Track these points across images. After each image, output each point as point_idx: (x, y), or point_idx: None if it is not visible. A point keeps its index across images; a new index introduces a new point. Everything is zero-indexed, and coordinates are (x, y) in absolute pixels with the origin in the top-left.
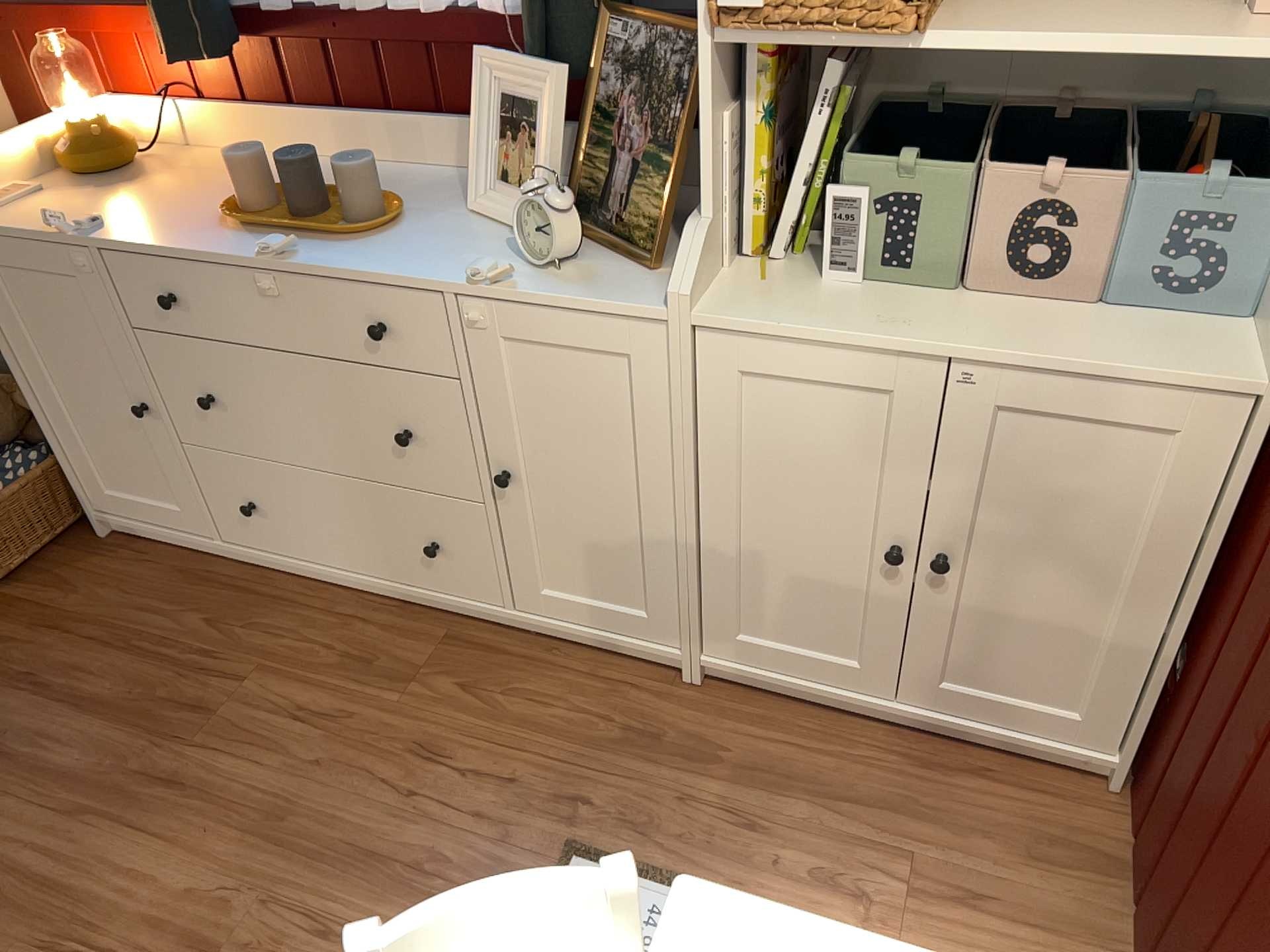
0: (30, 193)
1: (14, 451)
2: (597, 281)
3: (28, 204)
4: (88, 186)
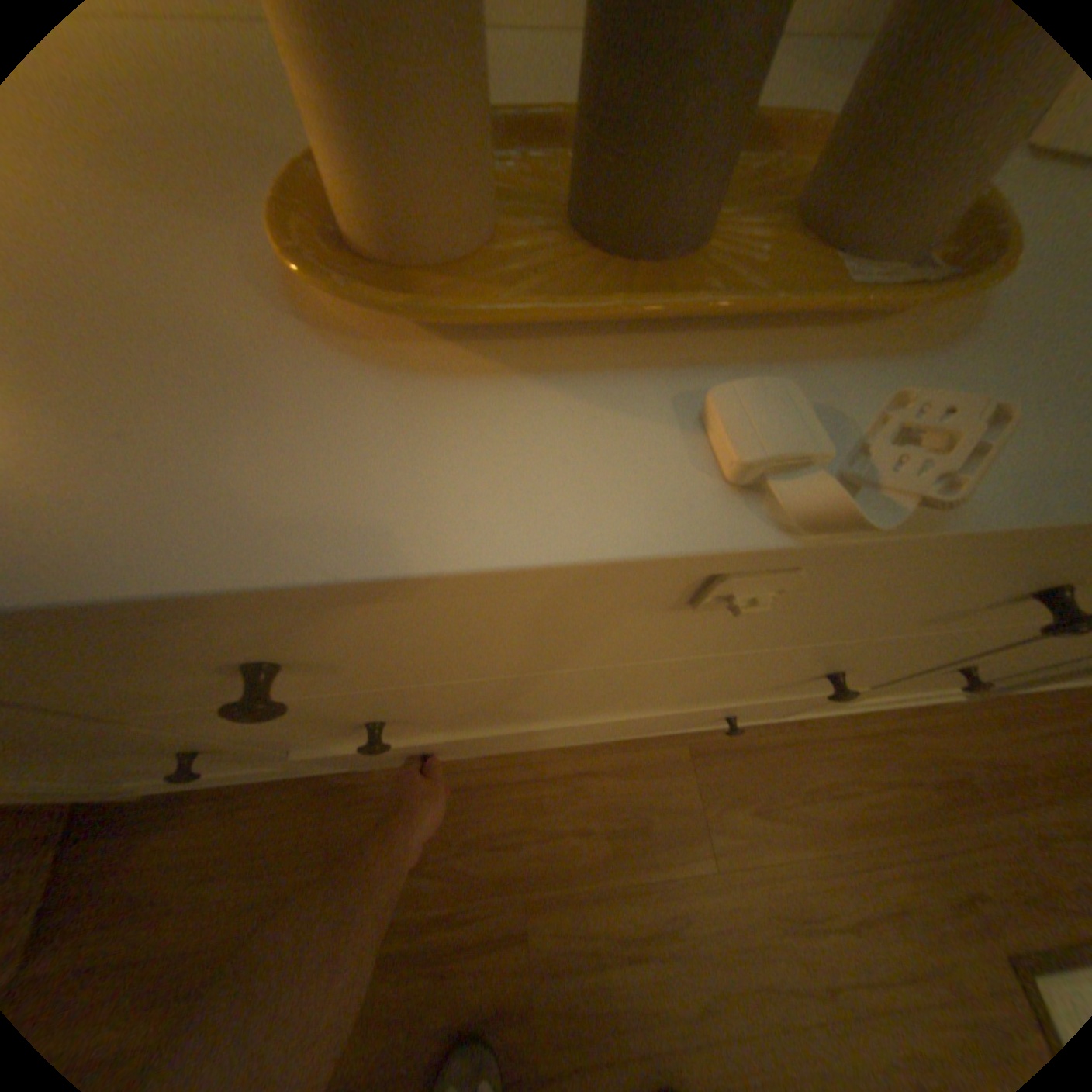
0: None
1: None
2: None
3: None
4: None
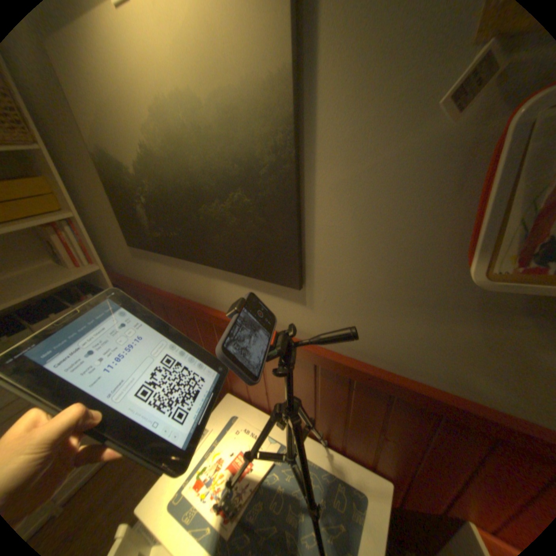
0: None
1: None
2: None
3: None
4: None
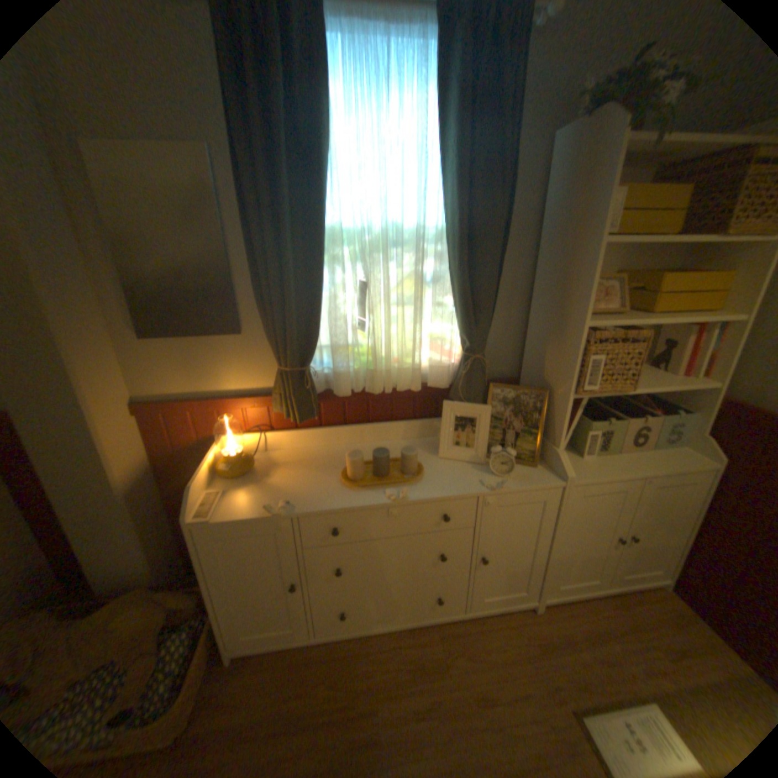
0: (218, 496)
1: (169, 640)
2: (528, 479)
3: (226, 503)
4: (244, 484)
